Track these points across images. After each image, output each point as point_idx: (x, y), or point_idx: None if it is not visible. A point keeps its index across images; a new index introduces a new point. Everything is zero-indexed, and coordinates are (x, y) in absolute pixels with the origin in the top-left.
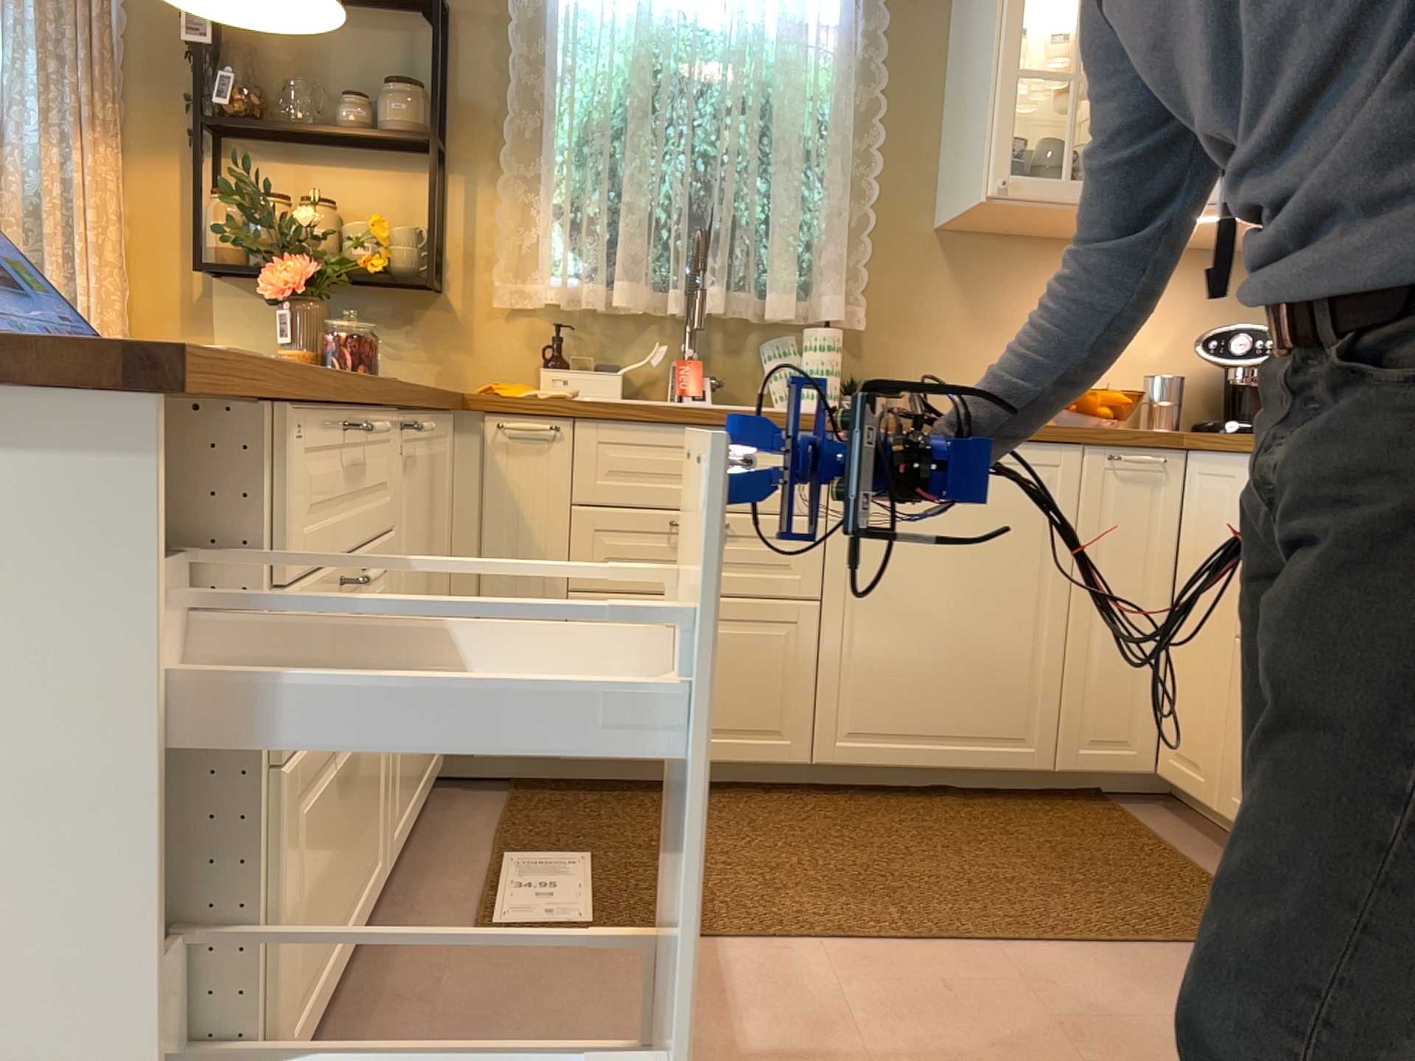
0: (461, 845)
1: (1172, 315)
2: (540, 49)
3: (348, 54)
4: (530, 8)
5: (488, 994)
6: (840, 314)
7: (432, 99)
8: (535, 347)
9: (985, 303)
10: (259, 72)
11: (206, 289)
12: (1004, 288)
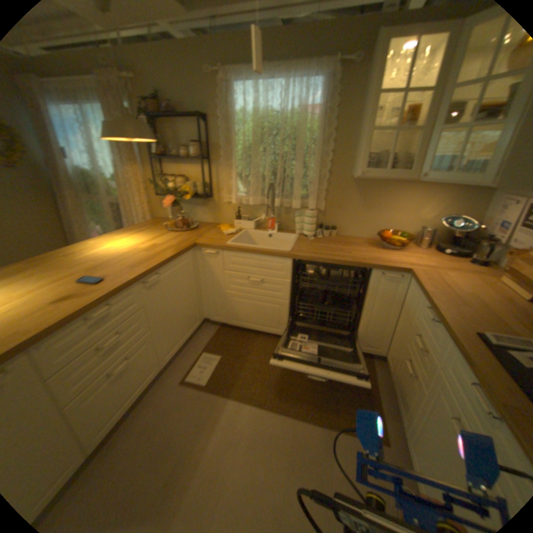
0: (197, 347)
1: (439, 205)
2: (228, 125)
3: (181, 132)
4: (224, 112)
5: (170, 408)
6: (317, 205)
7: (203, 143)
8: (234, 212)
9: (367, 201)
10: (162, 140)
11: (161, 197)
12: (374, 195)
